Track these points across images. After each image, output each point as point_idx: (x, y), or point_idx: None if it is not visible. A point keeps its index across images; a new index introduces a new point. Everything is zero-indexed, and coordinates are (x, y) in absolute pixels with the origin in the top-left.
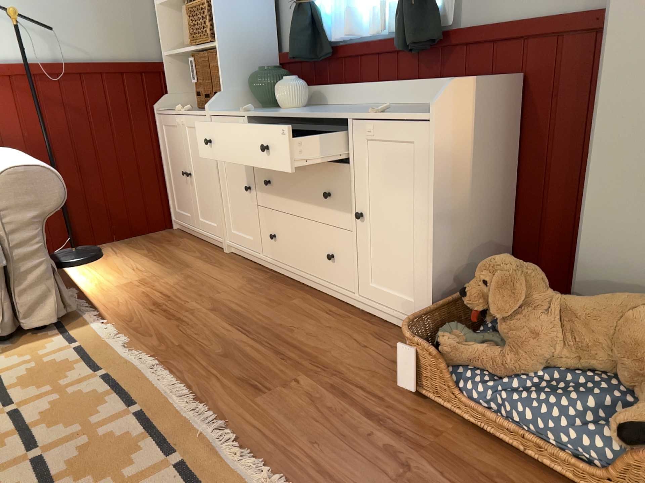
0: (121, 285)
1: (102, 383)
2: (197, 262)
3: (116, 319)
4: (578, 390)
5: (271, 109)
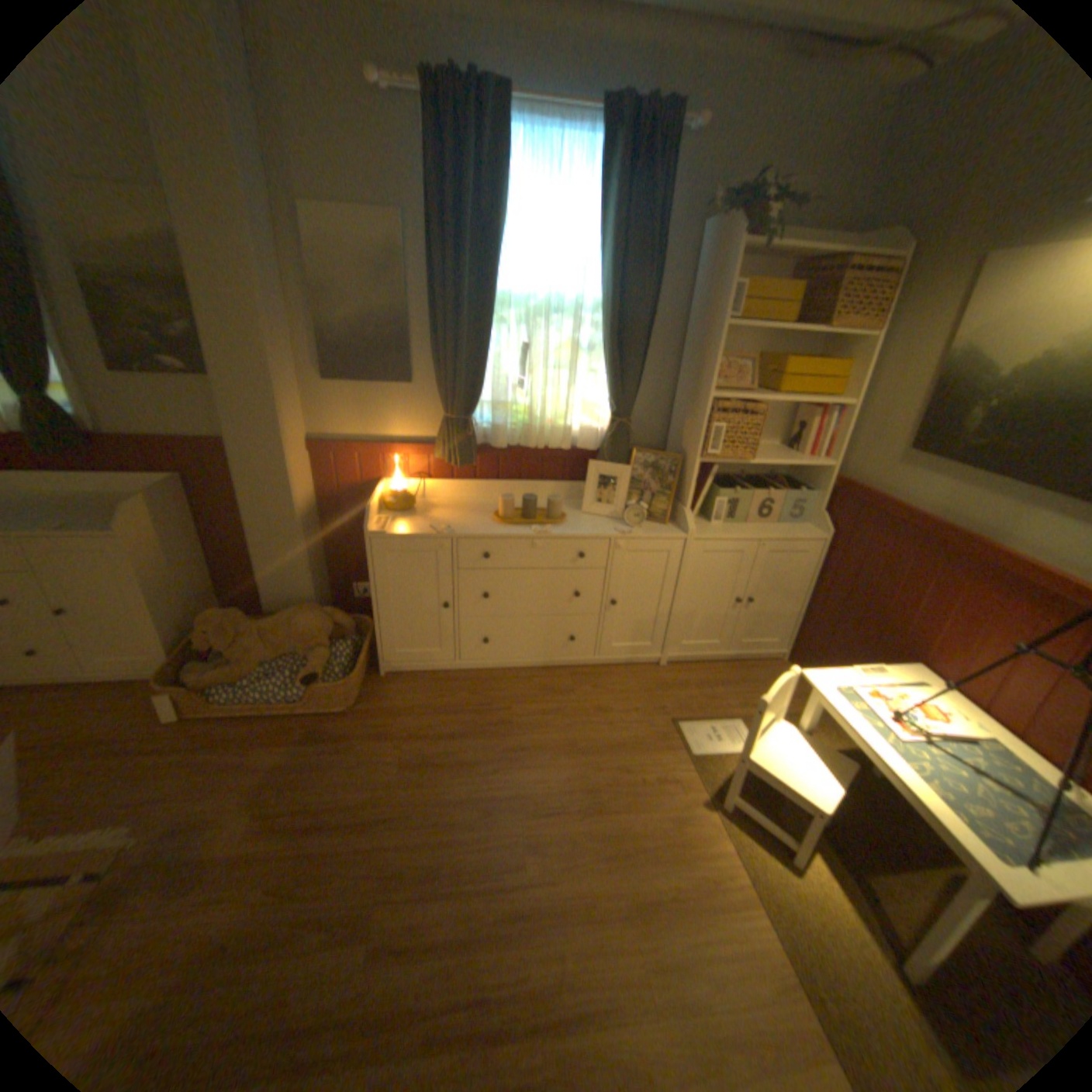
0: None
1: None
2: None
3: None
4: (279, 672)
5: None
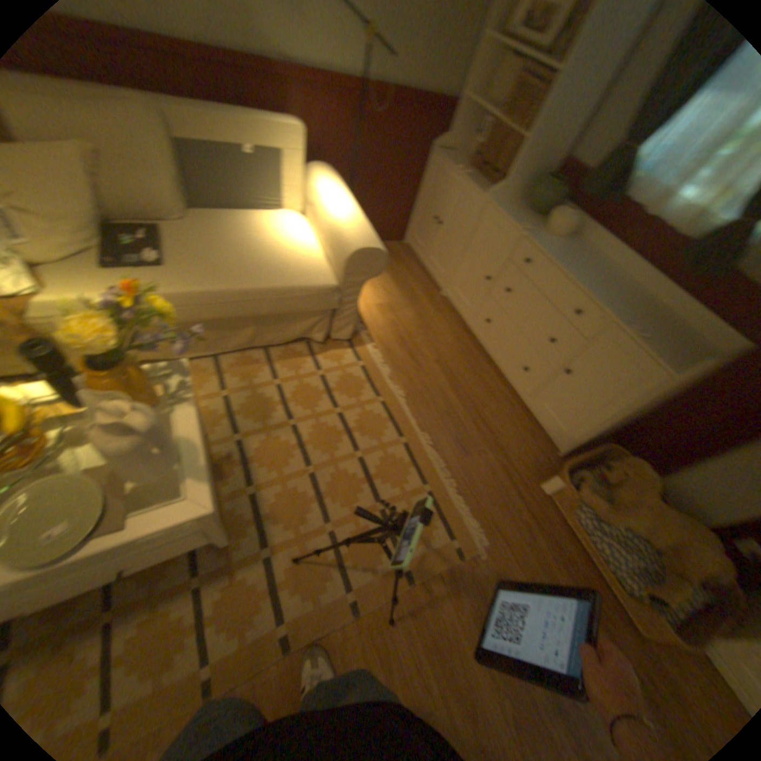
0: (377, 306)
1: (383, 411)
2: (424, 299)
3: (380, 345)
4: (637, 556)
5: (541, 231)
